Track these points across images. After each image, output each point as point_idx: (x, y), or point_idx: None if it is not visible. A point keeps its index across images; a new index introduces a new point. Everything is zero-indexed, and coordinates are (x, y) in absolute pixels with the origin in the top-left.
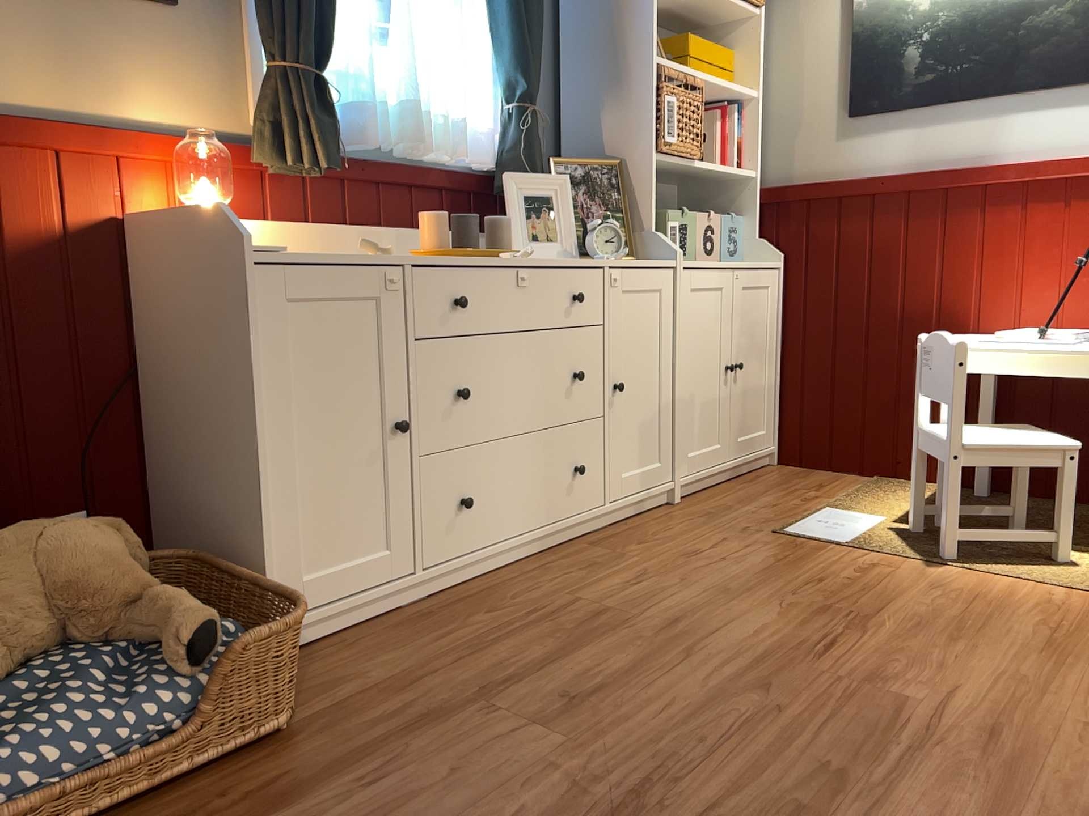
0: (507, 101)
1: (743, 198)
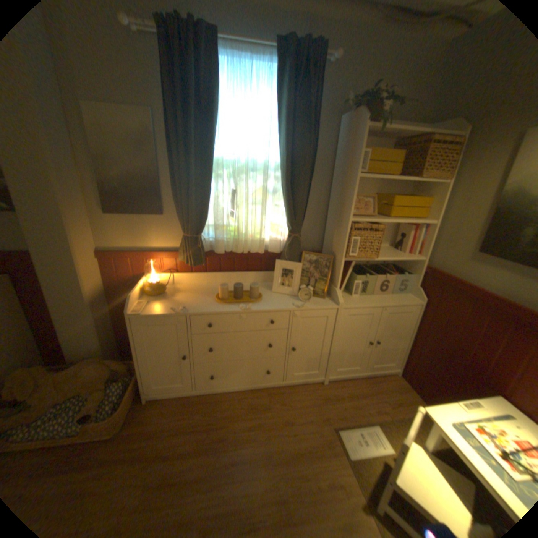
0: (287, 229)
1: (418, 267)
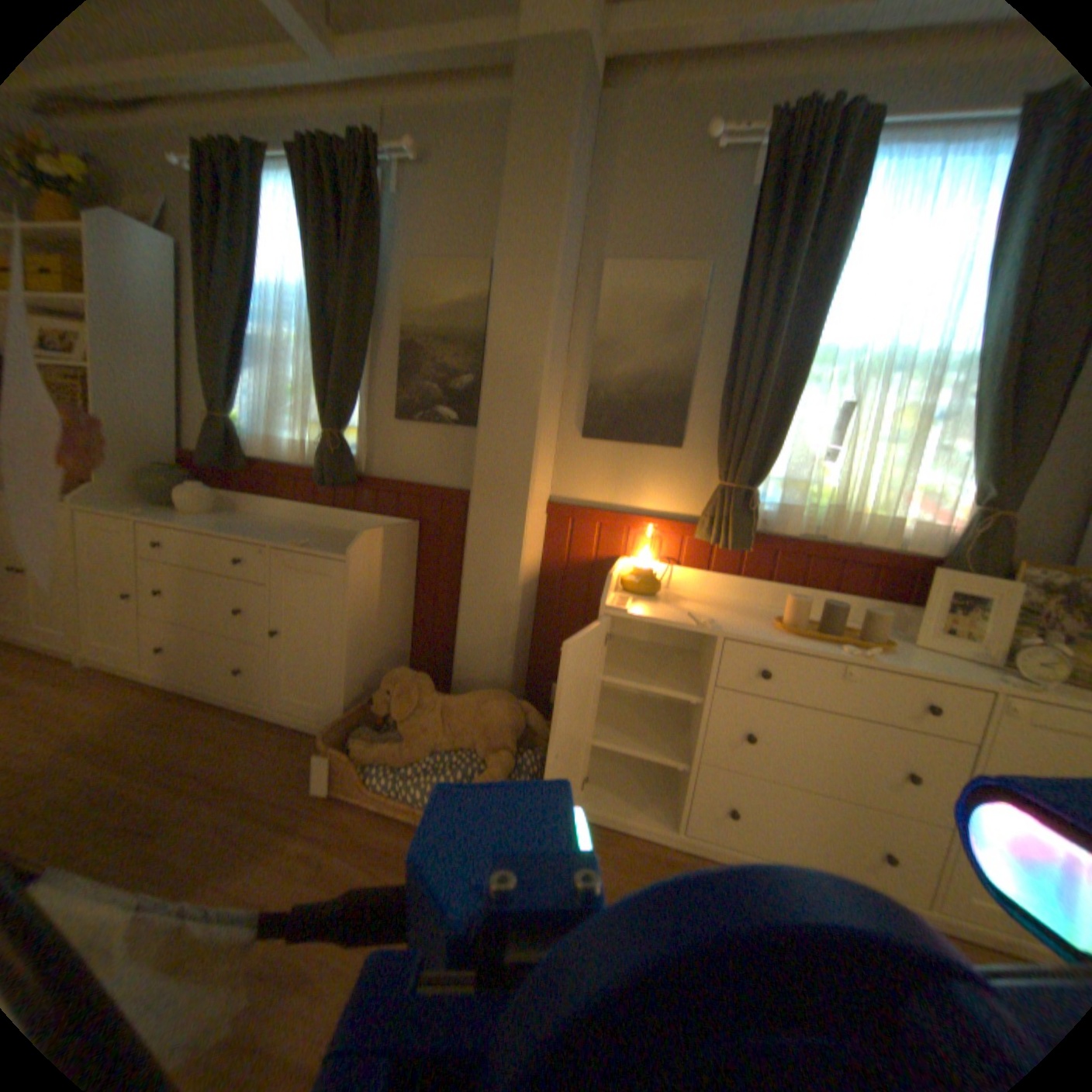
0: (977, 503)
1: None
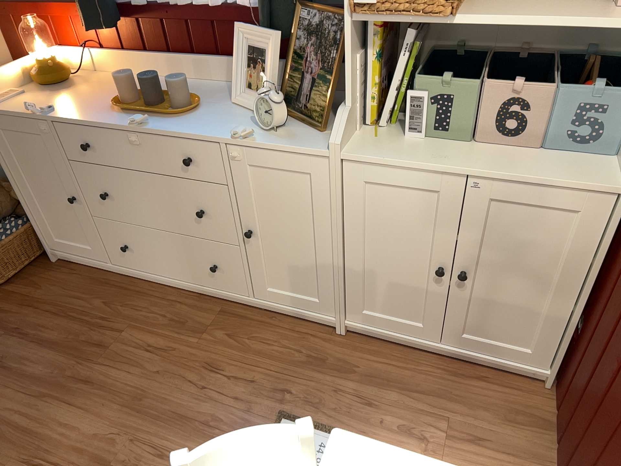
0: None
1: None
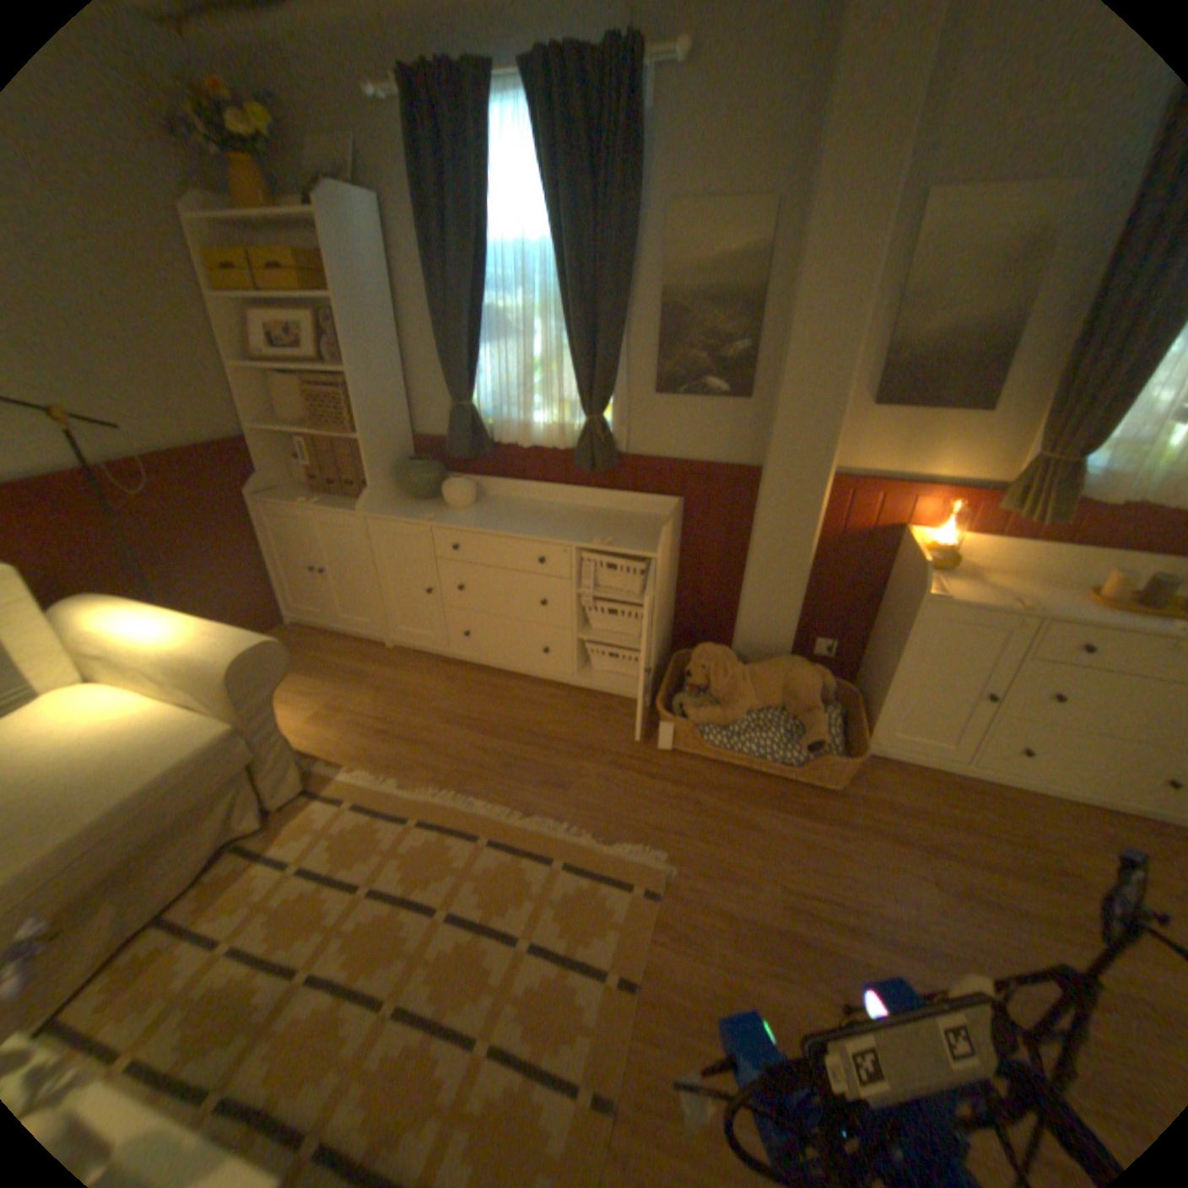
0: None
1: None
